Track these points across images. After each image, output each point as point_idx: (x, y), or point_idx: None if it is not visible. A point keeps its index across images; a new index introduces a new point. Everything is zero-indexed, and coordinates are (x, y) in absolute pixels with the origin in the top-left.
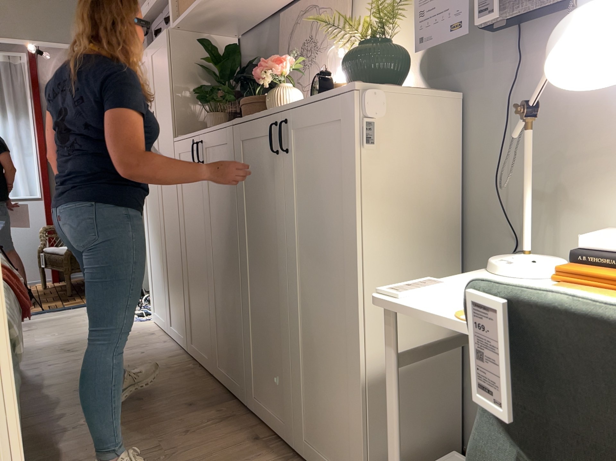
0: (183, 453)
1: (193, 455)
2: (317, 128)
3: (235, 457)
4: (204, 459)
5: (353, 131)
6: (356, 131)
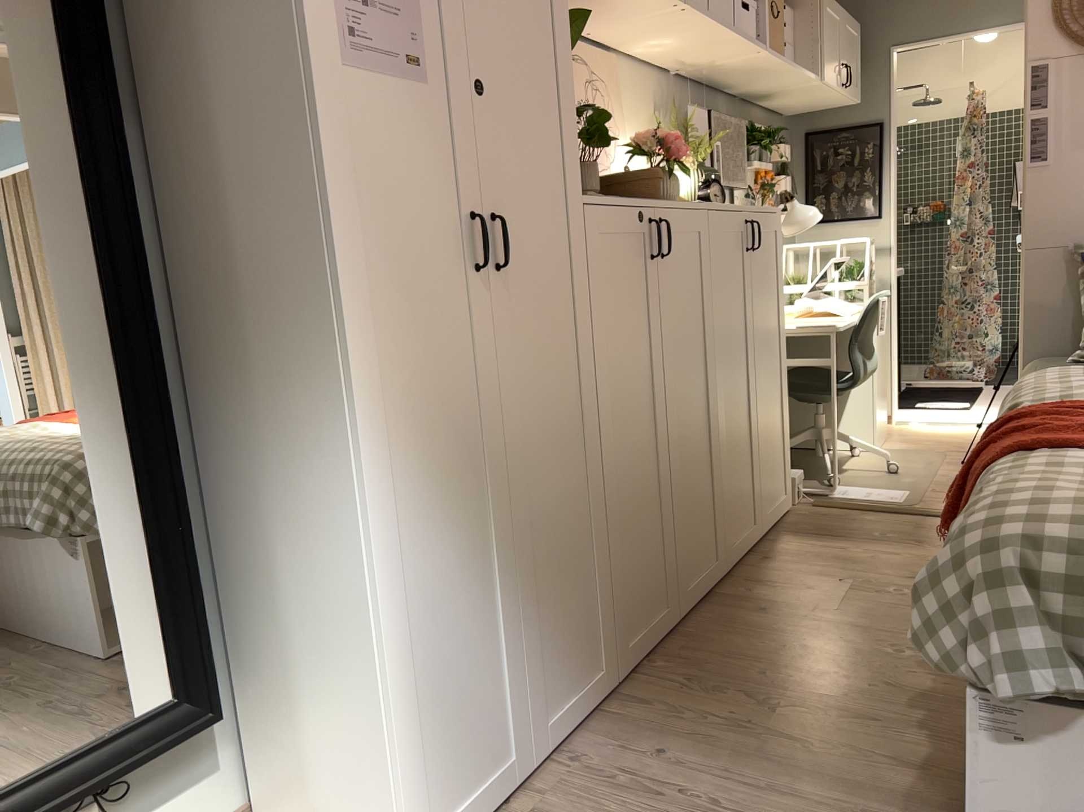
0: (835, 578)
1: (830, 572)
2: (765, 232)
3: (800, 557)
4: (824, 567)
5: (781, 239)
6: (782, 239)
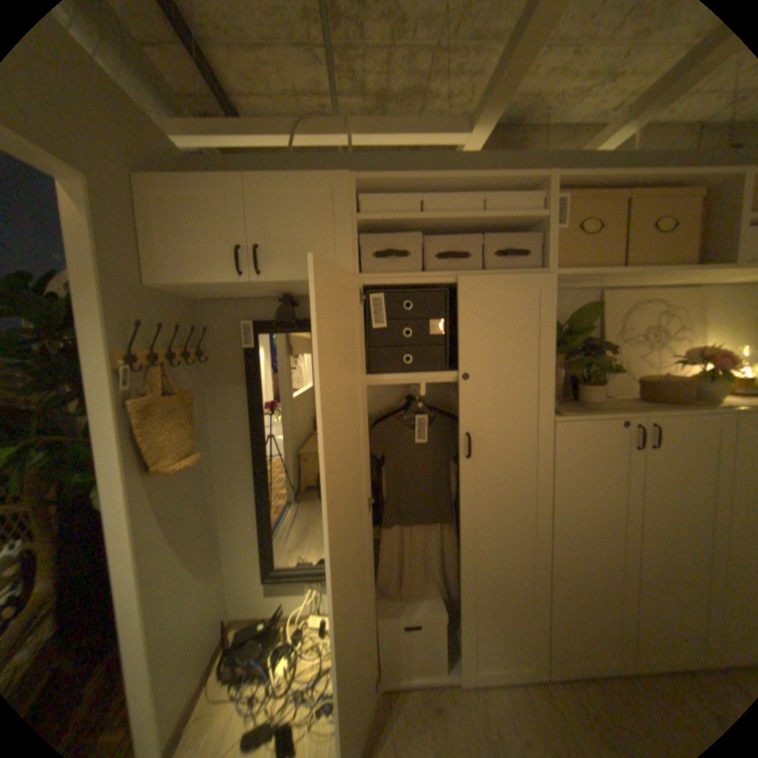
0: None
1: None
2: None
3: None
4: None
5: None
6: None
